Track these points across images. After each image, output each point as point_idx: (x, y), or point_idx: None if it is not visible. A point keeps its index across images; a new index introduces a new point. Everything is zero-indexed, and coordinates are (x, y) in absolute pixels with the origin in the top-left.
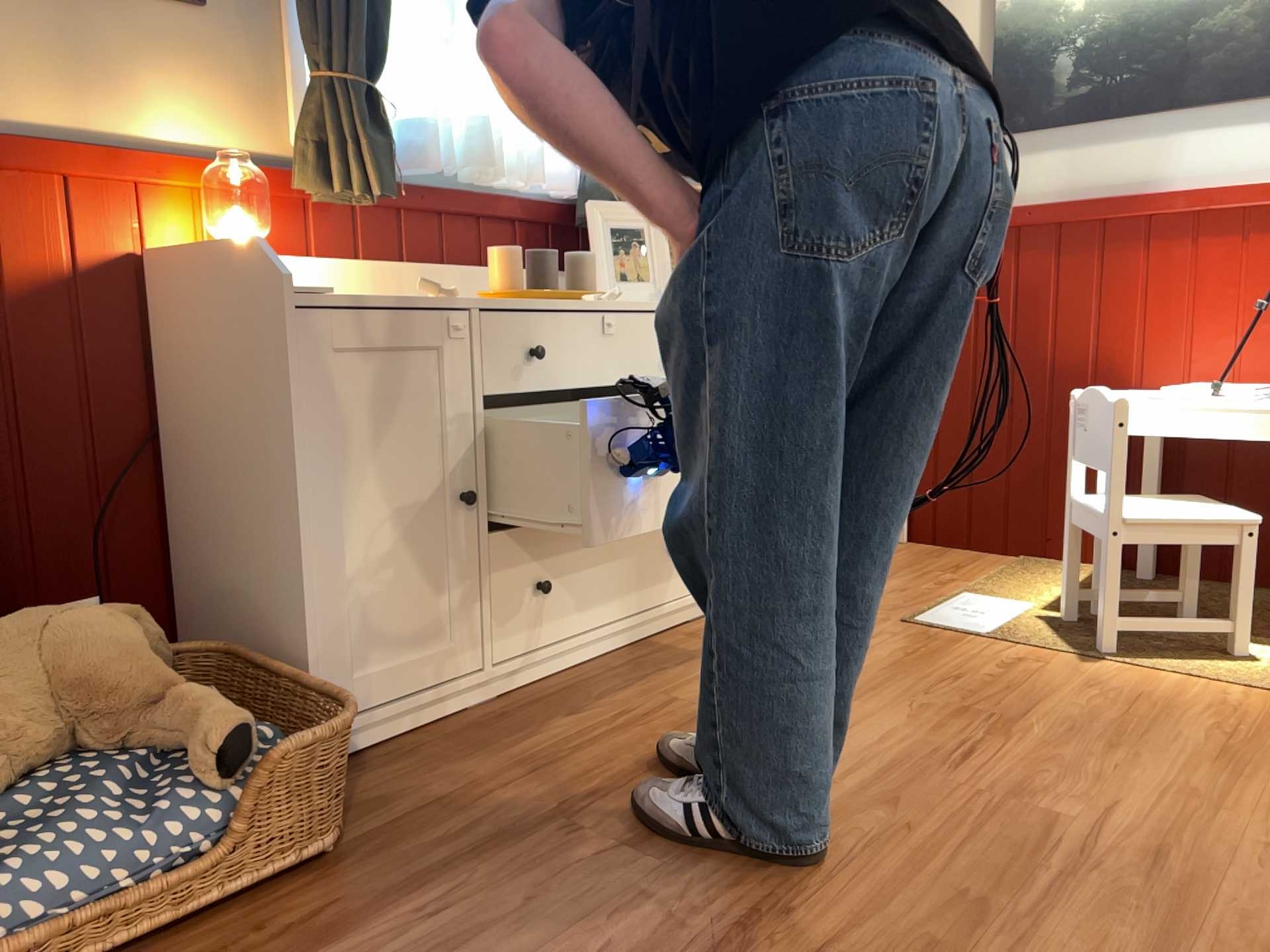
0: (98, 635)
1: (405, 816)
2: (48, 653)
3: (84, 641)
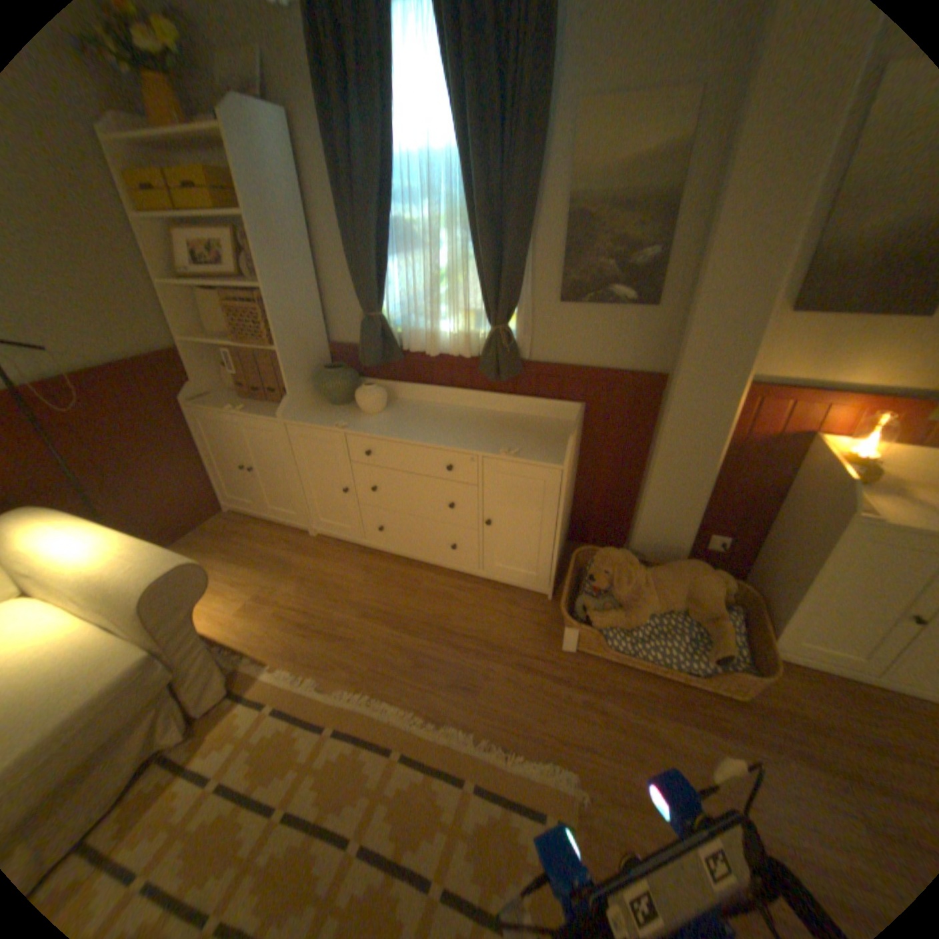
0: (708, 590)
1: (783, 712)
2: (691, 586)
3: (703, 589)
